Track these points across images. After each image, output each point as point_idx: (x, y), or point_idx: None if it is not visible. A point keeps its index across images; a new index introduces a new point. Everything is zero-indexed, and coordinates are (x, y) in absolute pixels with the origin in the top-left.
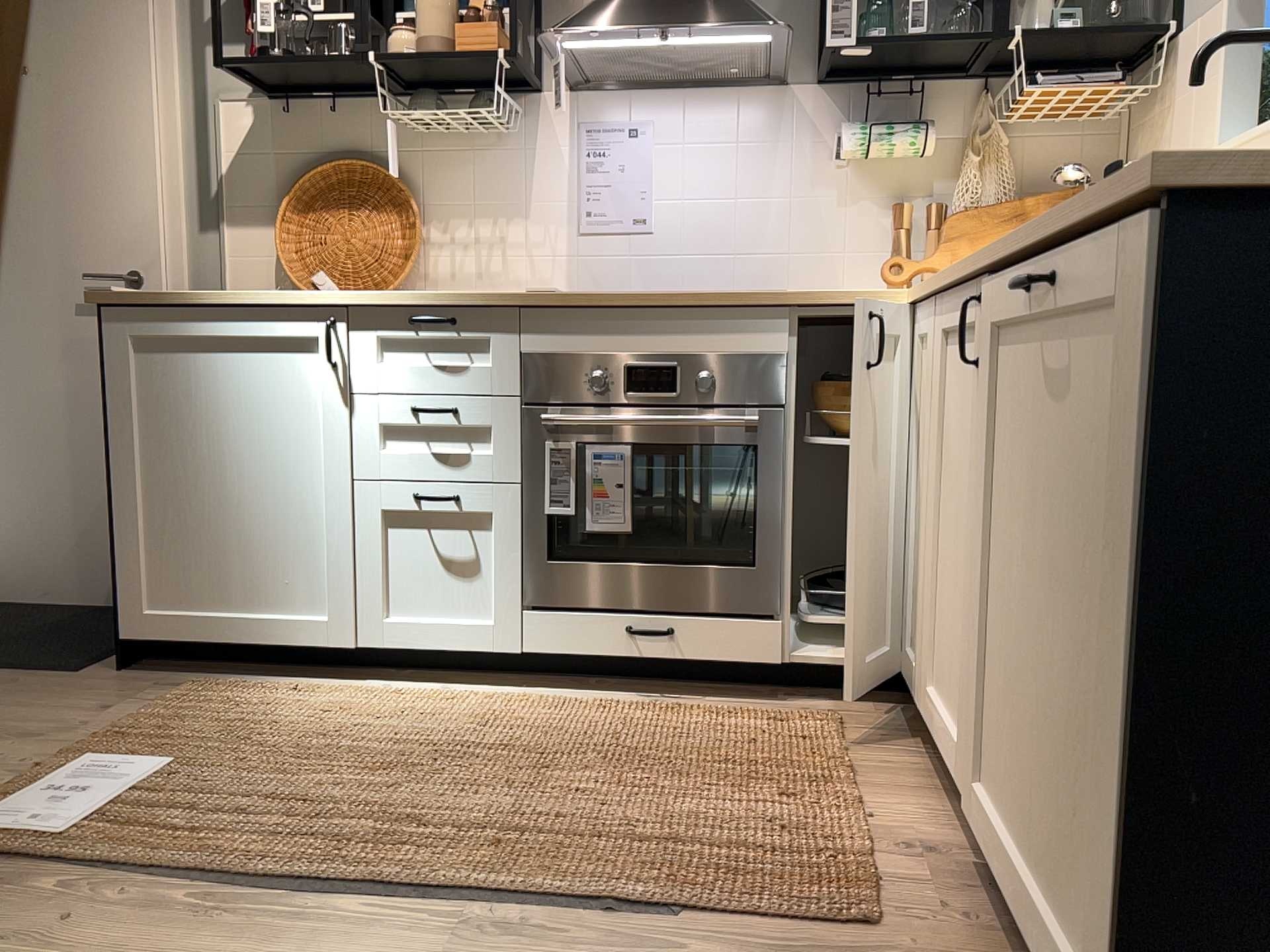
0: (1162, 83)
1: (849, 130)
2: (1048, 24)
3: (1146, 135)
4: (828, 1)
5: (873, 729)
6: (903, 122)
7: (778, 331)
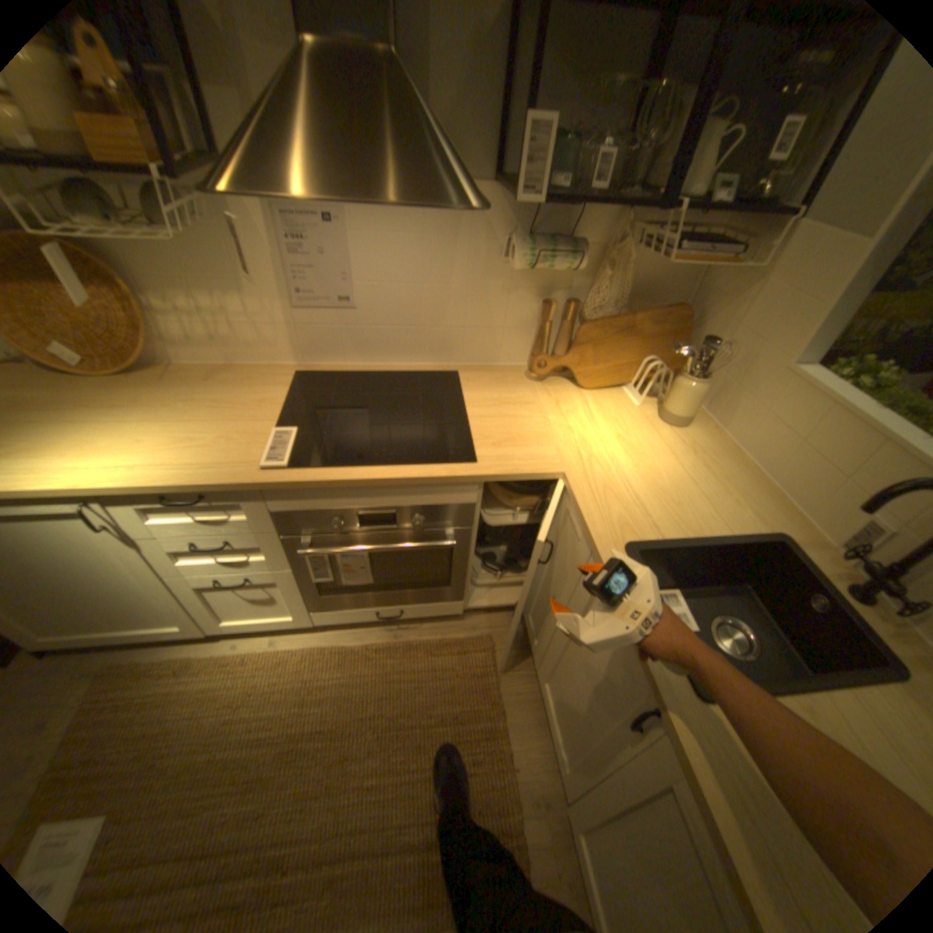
0: (771, 250)
1: (522, 249)
2: (712, 186)
3: (737, 276)
4: (526, 142)
5: (507, 648)
6: (566, 243)
7: (468, 492)
